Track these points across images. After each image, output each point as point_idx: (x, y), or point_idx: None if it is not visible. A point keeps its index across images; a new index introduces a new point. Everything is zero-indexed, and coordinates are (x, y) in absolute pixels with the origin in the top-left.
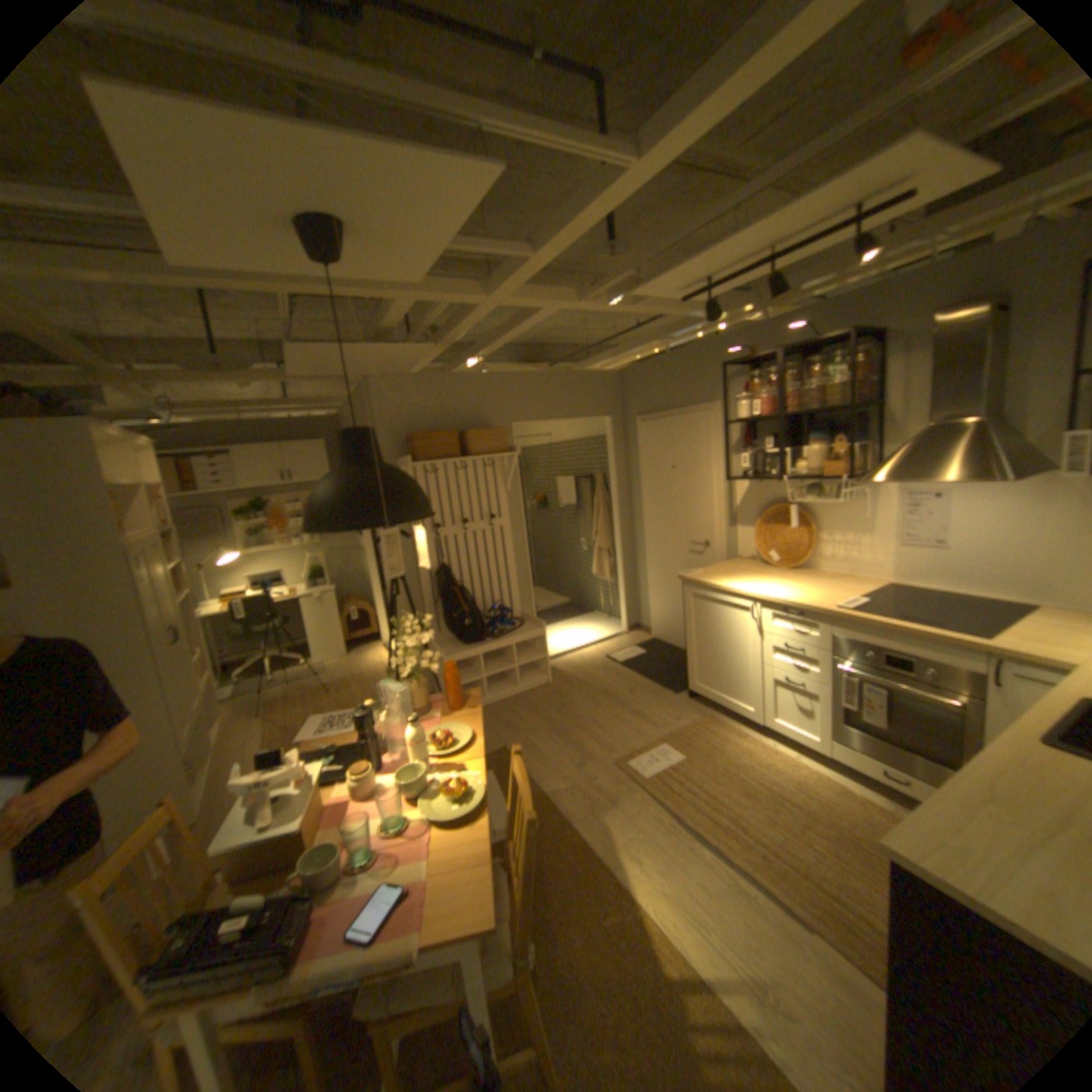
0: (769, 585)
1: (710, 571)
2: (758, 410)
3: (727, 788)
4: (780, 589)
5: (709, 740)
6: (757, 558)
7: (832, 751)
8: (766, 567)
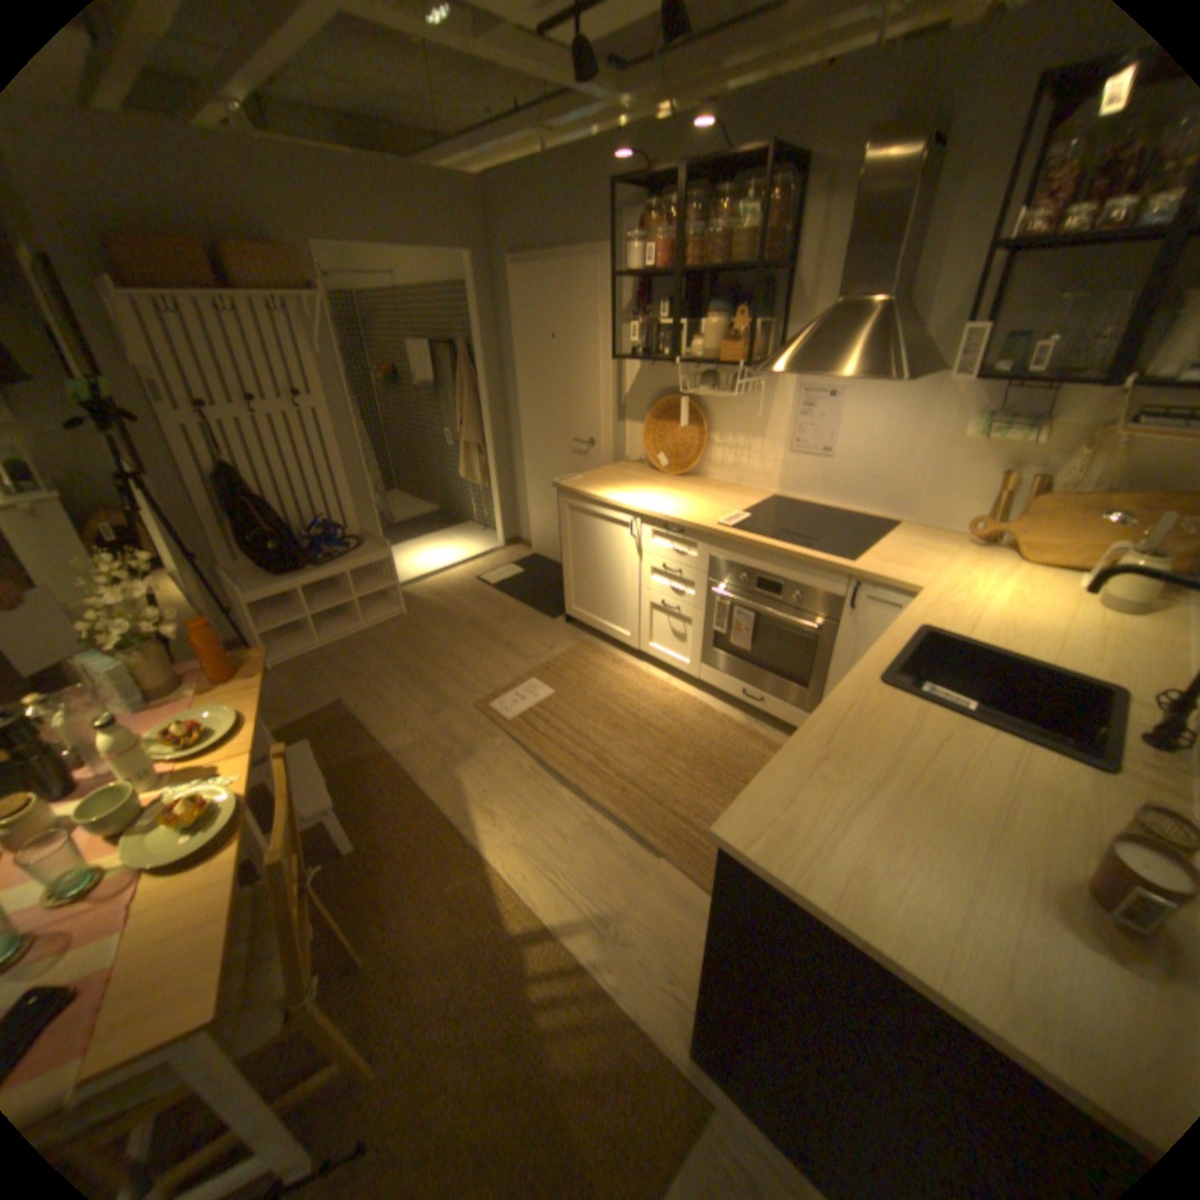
0: (652, 496)
1: (590, 478)
2: (655, 263)
3: (594, 720)
4: (662, 502)
5: (581, 669)
6: (645, 462)
7: (699, 672)
8: (653, 474)
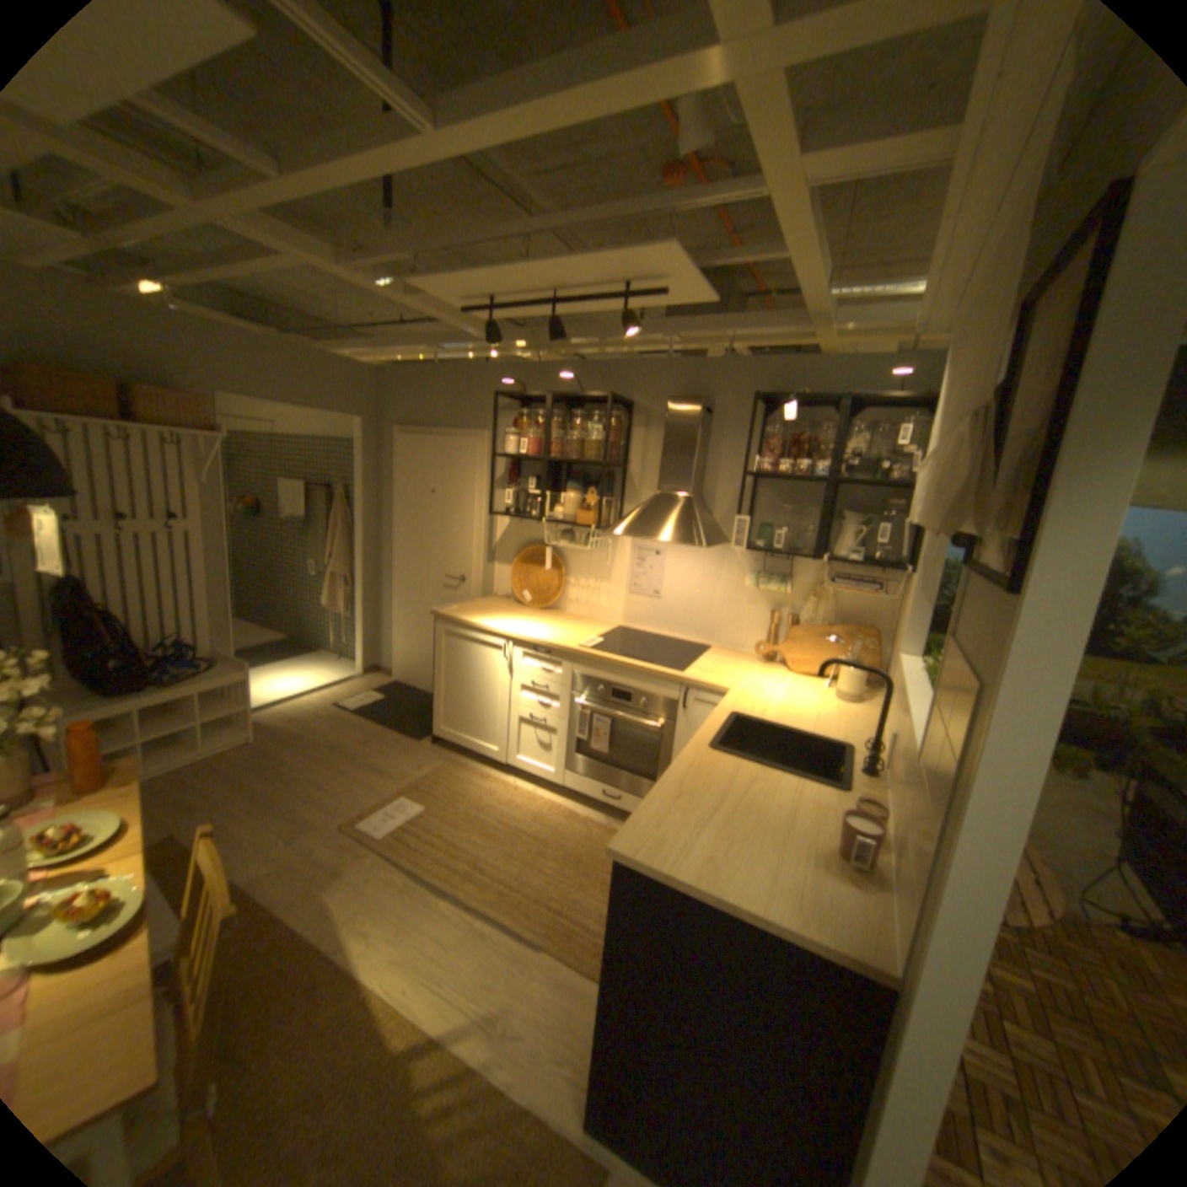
0: (522, 624)
1: (465, 608)
2: (525, 450)
3: (467, 831)
4: (531, 628)
5: (451, 785)
6: (512, 597)
7: (563, 778)
8: (520, 607)
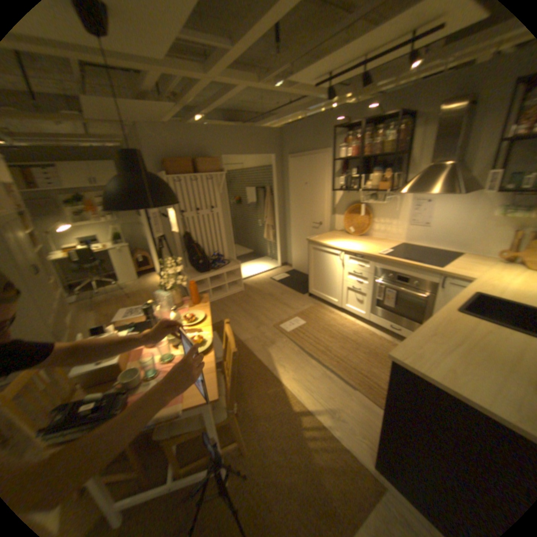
0: (349, 243)
1: (322, 237)
2: (351, 154)
3: (324, 334)
4: (354, 245)
5: (317, 314)
6: (344, 231)
7: (370, 317)
8: (348, 235)
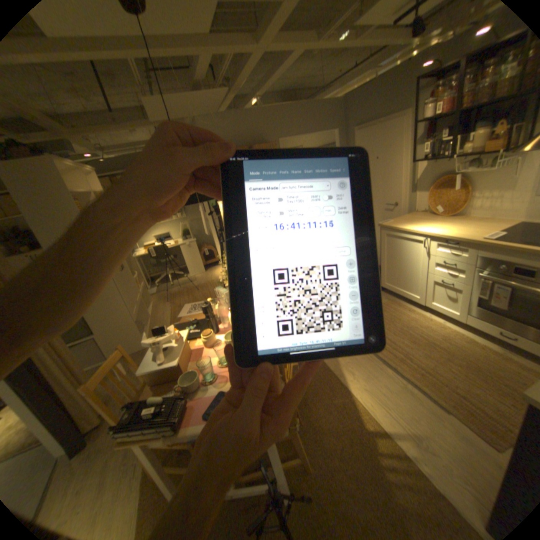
0: (437, 226)
1: (398, 220)
2: (439, 111)
3: (402, 338)
4: (444, 229)
5: (392, 313)
6: (428, 211)
7: (467, 320)
8: (434, 216)
